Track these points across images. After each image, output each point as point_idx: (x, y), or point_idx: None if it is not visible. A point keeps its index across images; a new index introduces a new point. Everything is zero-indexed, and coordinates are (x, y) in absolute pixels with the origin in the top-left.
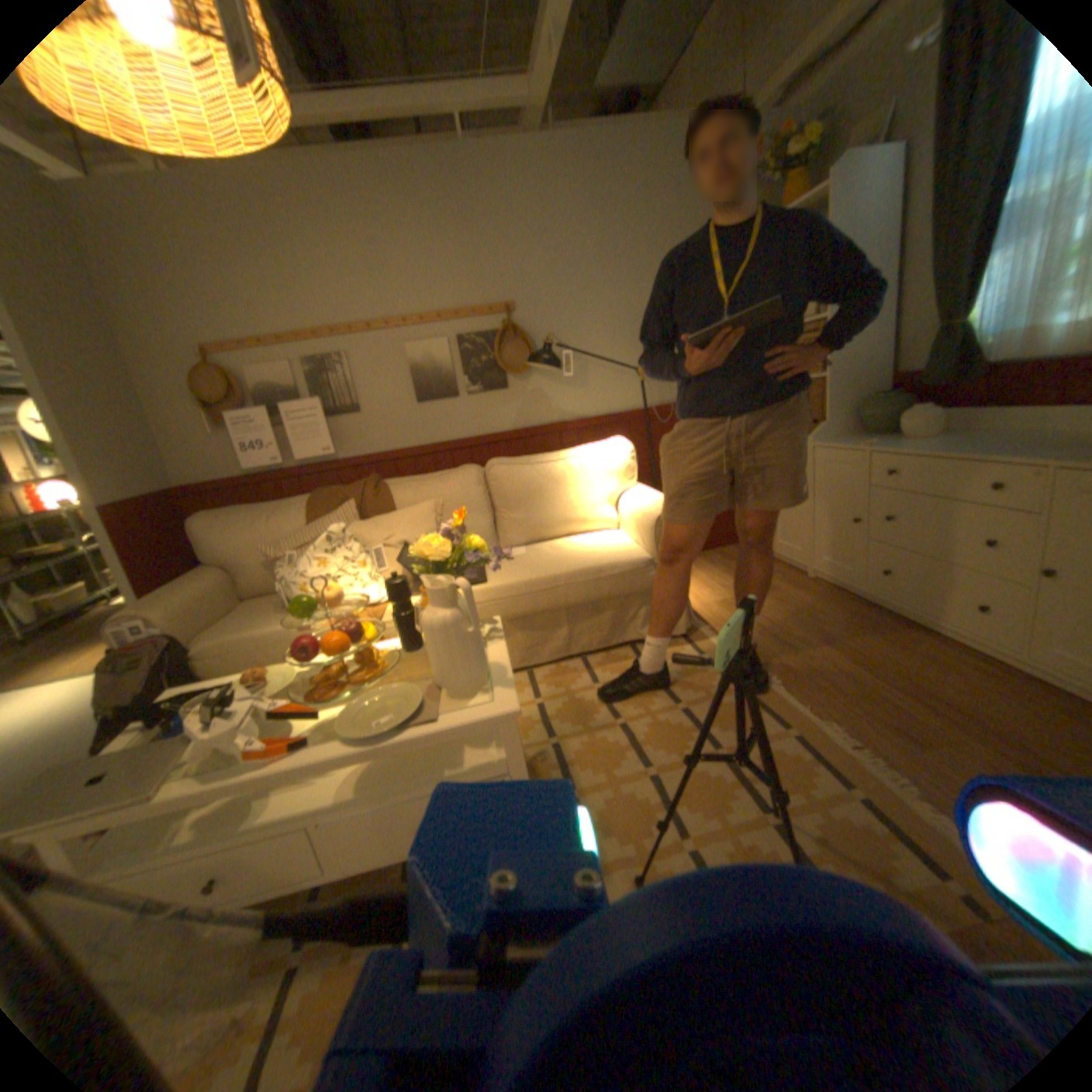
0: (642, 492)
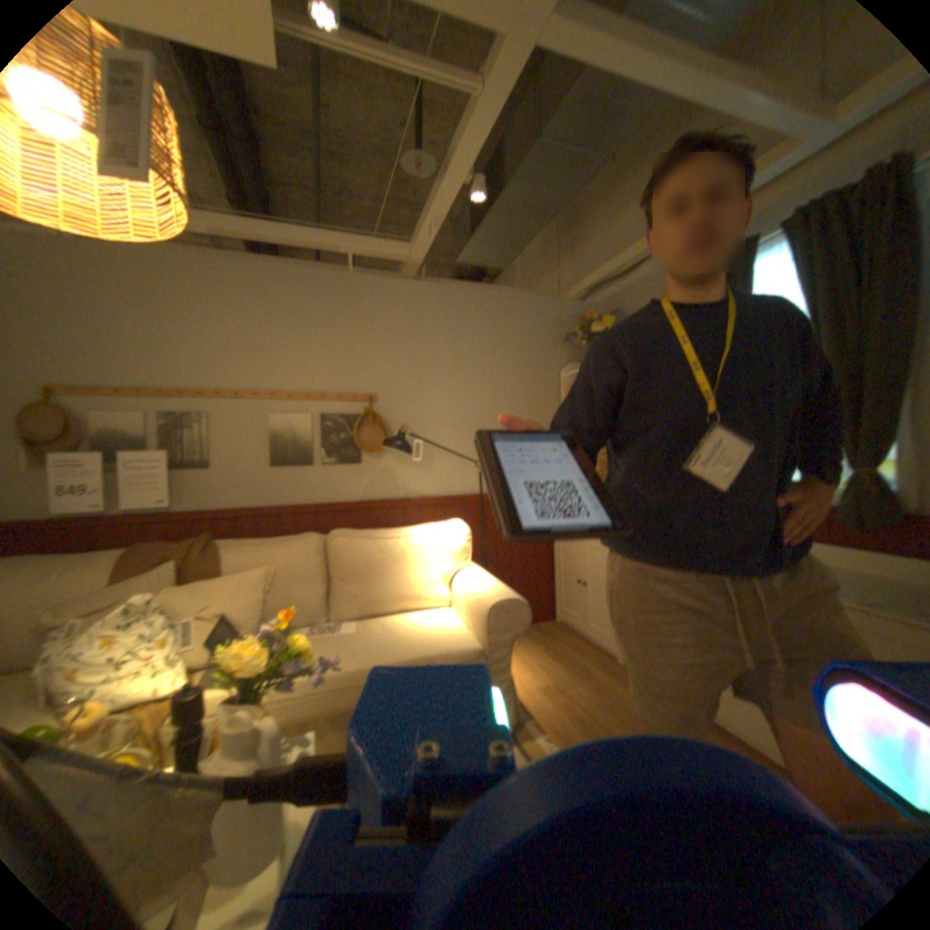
0: (477, 574)
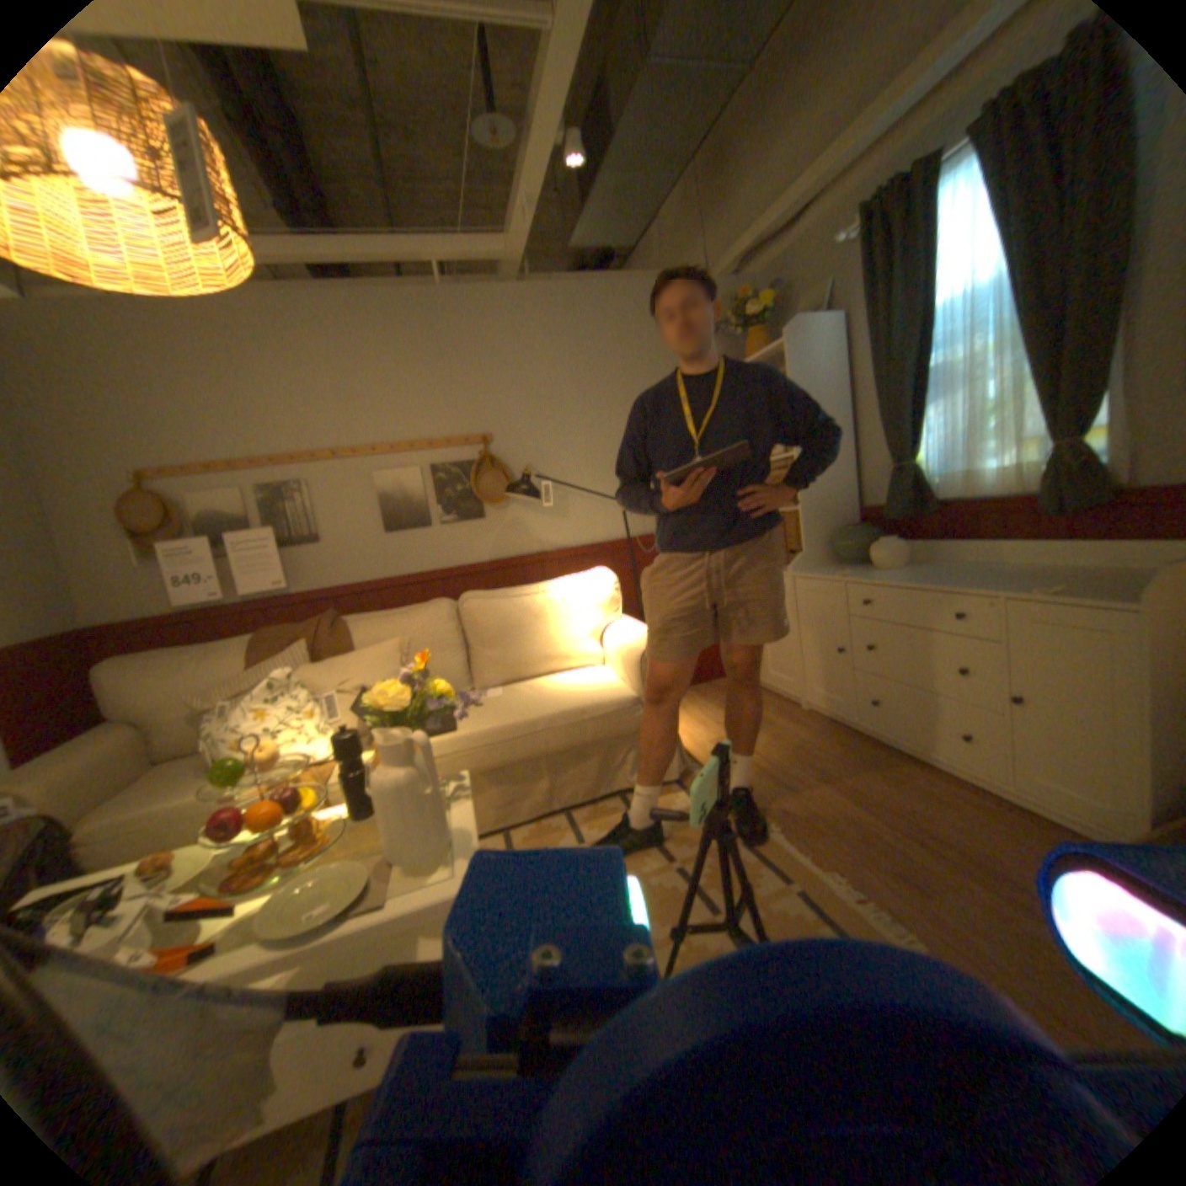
0: (628, 624)
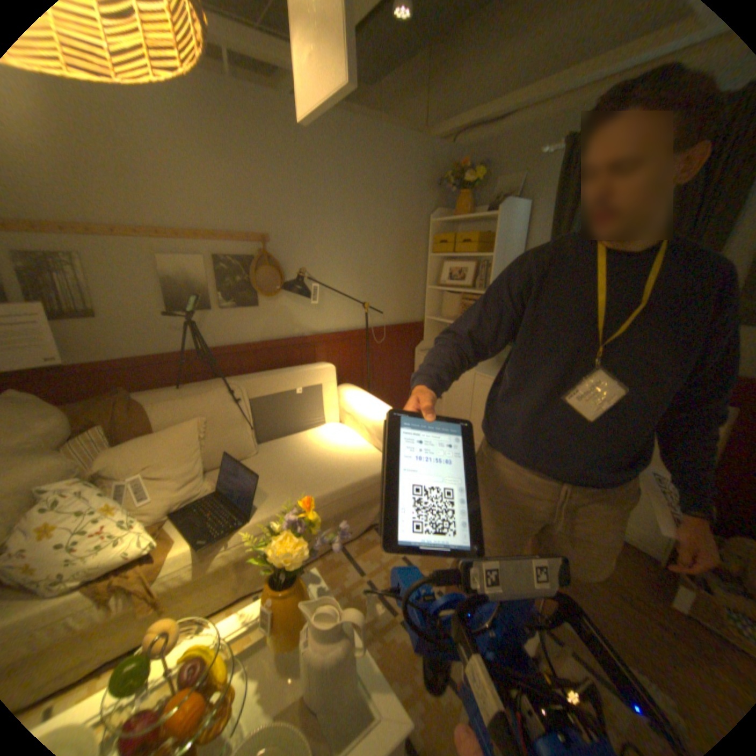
0: (375, 404)
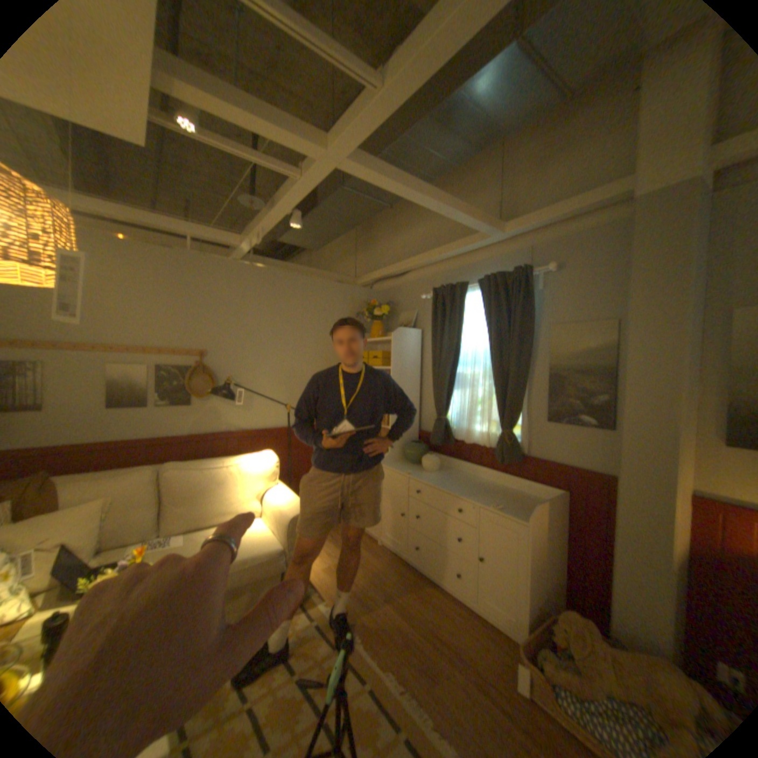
0: (281, 493)
